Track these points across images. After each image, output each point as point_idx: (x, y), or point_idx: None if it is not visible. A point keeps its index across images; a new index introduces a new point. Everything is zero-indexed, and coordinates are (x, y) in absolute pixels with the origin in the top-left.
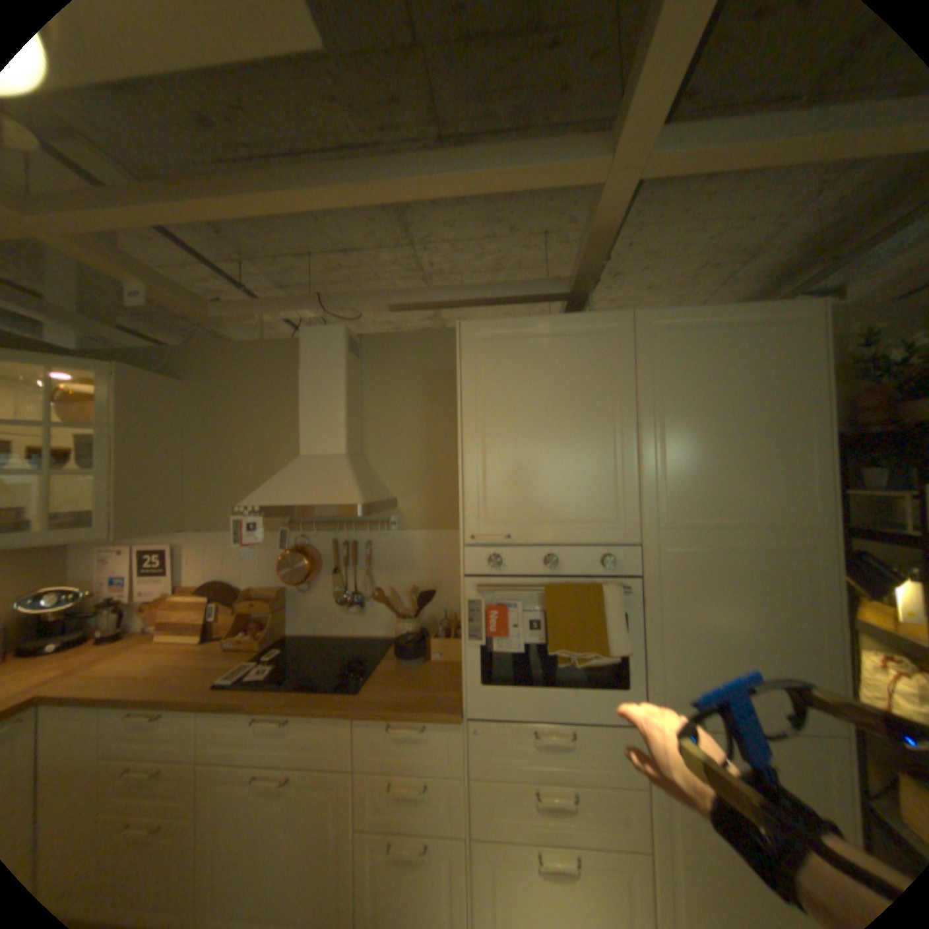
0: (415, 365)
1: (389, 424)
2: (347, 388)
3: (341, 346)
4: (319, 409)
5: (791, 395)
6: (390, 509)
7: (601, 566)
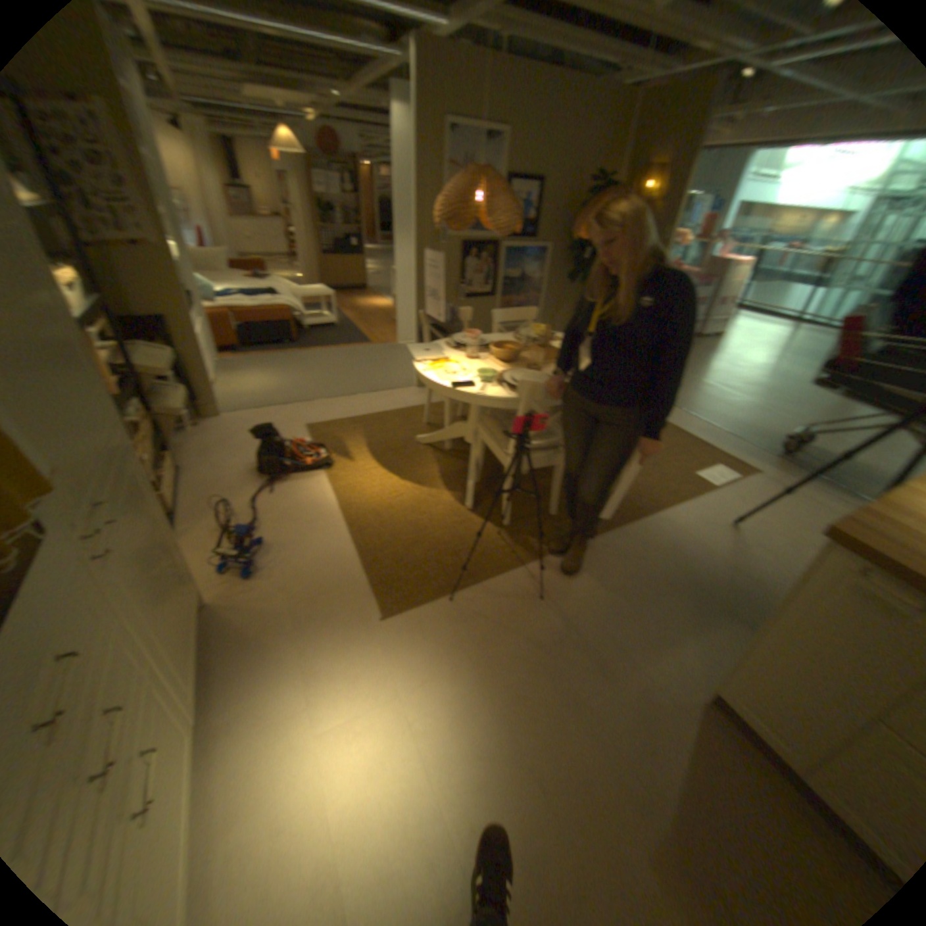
0: None
1: None
2: None
3: None
4: None
5: None
6: None
7: None
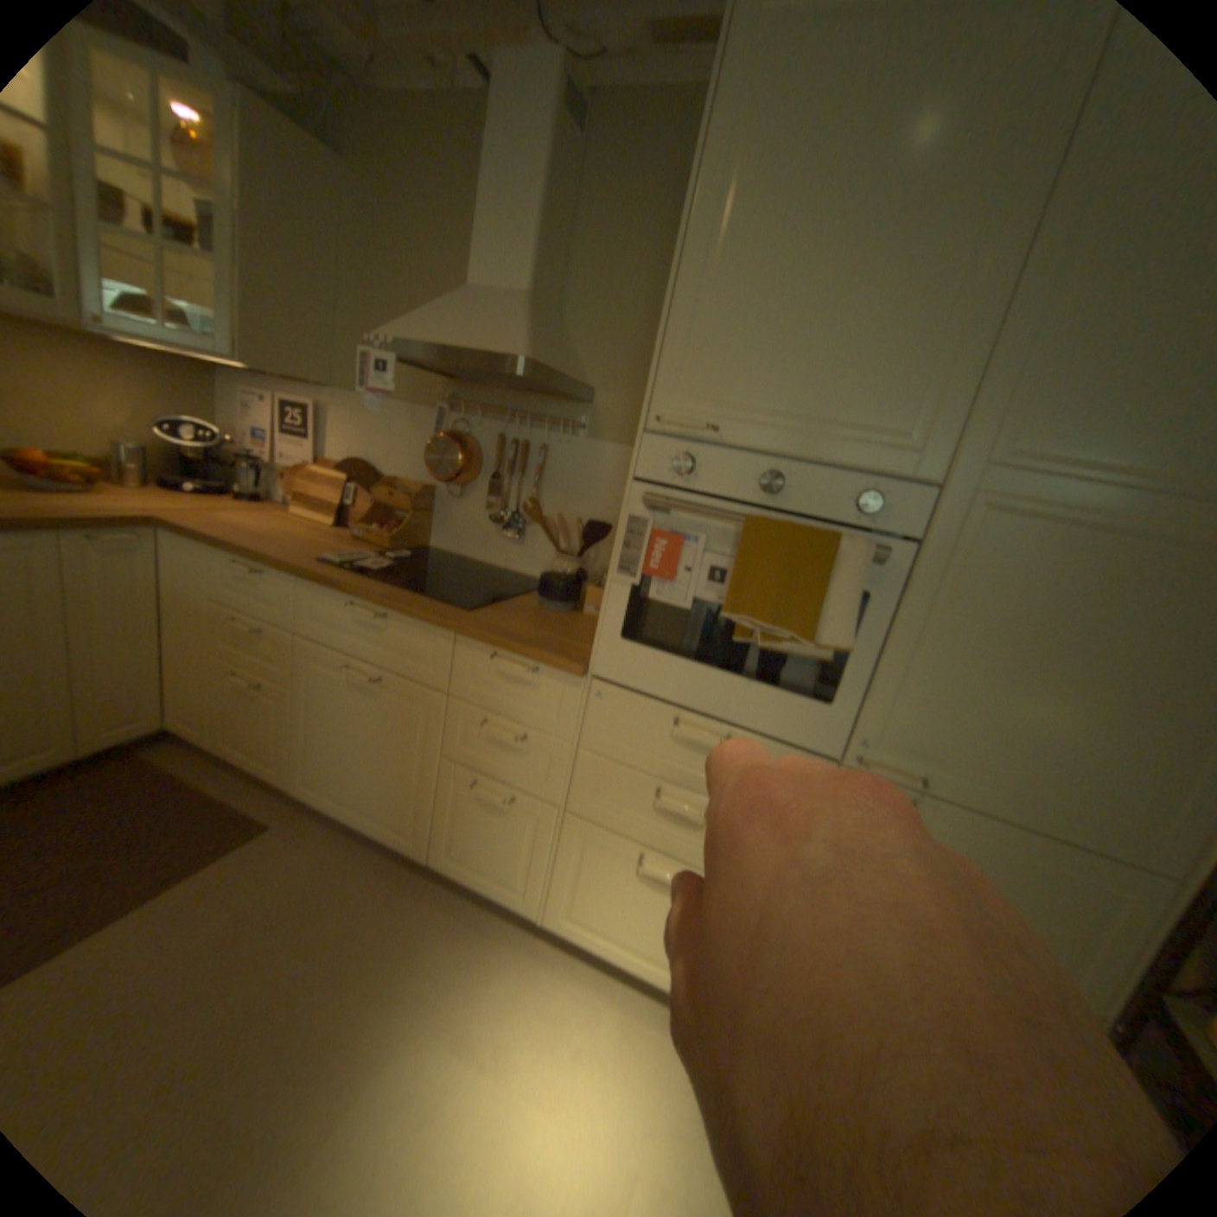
0: (670, 152)
1: (608, 260)
2: (549, 172)
3: (551, 86)
4: (502, 205)
5: None
6: (582, 402)
7: (854, 504)
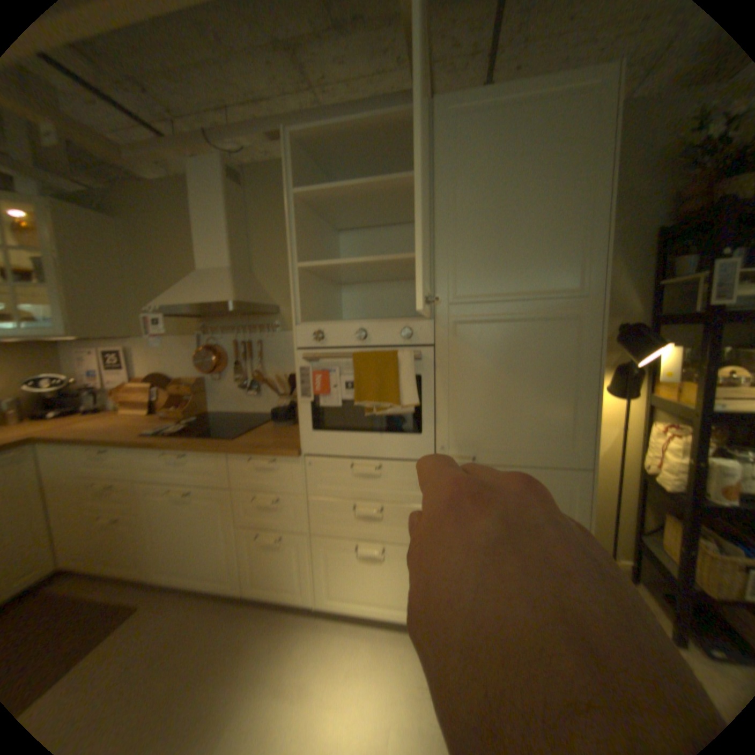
0: None
1: (270, 242)
2: (228, 208)
3: (219, 170)
4: (207, 228)
5: (575, 169)
6: (275, 314)
7: (401, 335)
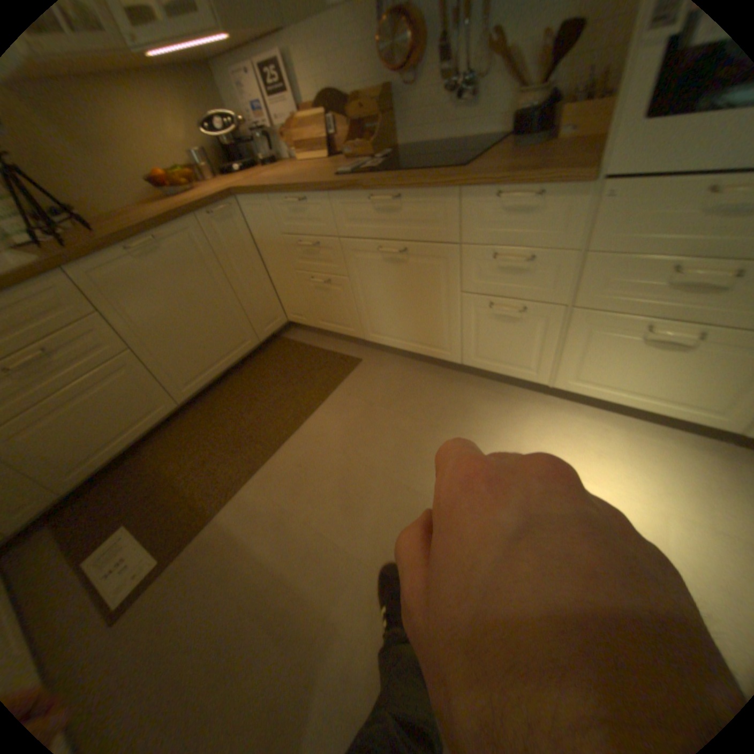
0: None
1: None
2: None
3: None
4: None
5: None
6: None
7: None
